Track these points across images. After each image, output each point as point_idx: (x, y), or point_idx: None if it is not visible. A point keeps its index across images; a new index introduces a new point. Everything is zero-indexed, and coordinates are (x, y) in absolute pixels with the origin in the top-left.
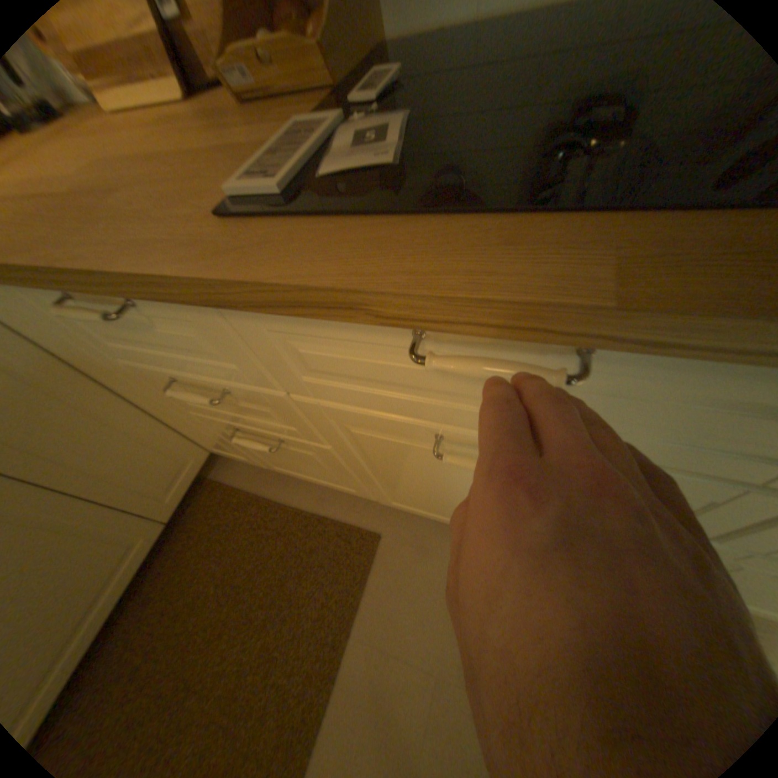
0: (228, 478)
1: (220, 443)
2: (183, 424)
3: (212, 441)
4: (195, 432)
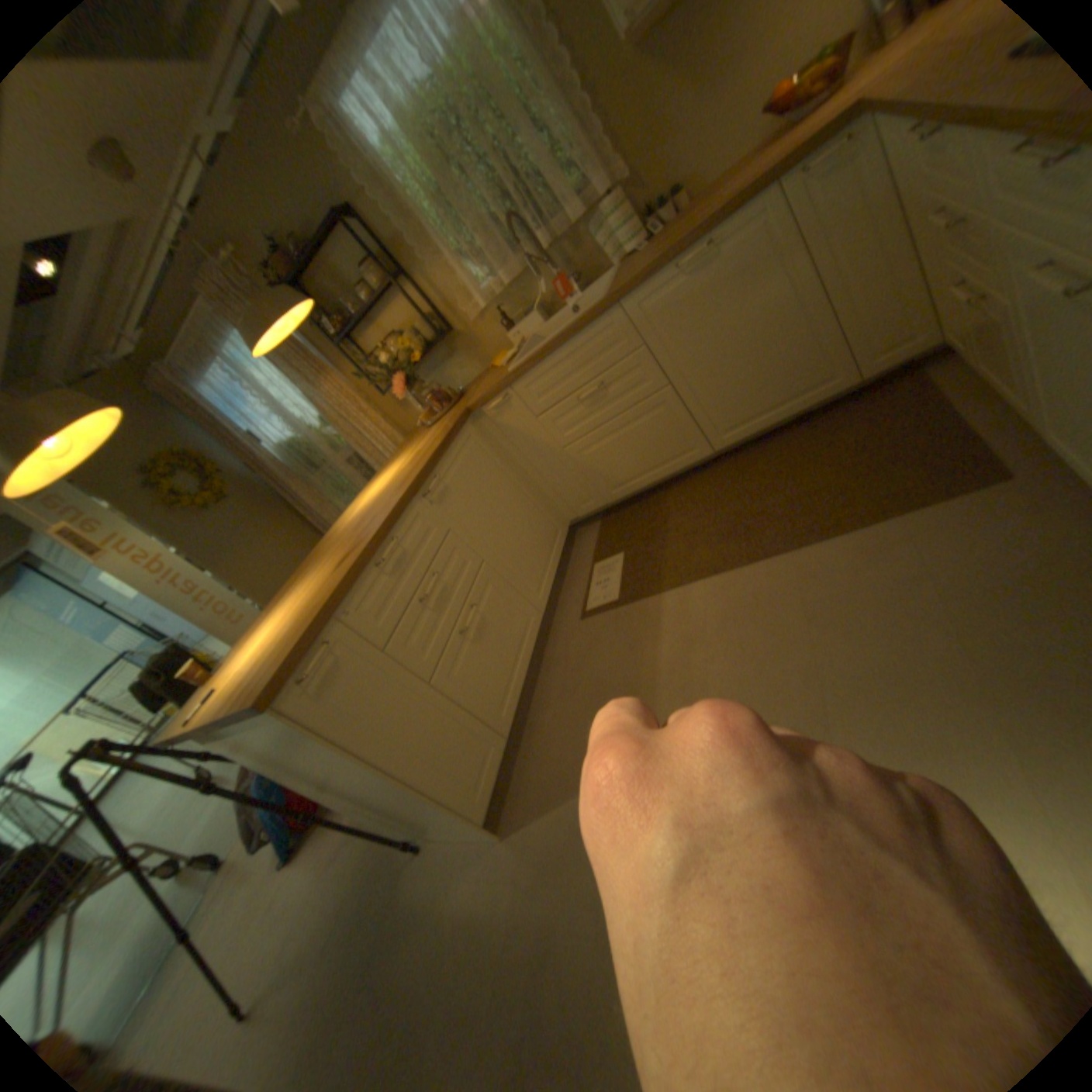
0: (941, 374)
1: (954, 314)
2: (938, 280)
3: (950, 311)
4: (943, 294)
